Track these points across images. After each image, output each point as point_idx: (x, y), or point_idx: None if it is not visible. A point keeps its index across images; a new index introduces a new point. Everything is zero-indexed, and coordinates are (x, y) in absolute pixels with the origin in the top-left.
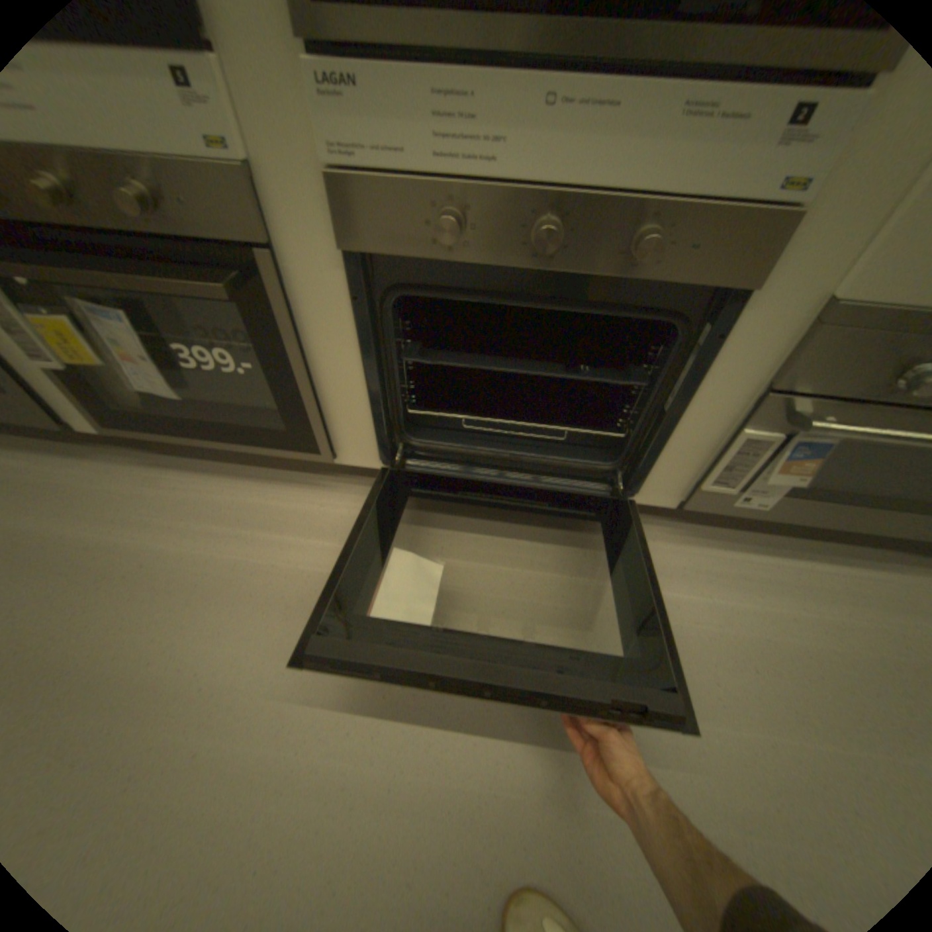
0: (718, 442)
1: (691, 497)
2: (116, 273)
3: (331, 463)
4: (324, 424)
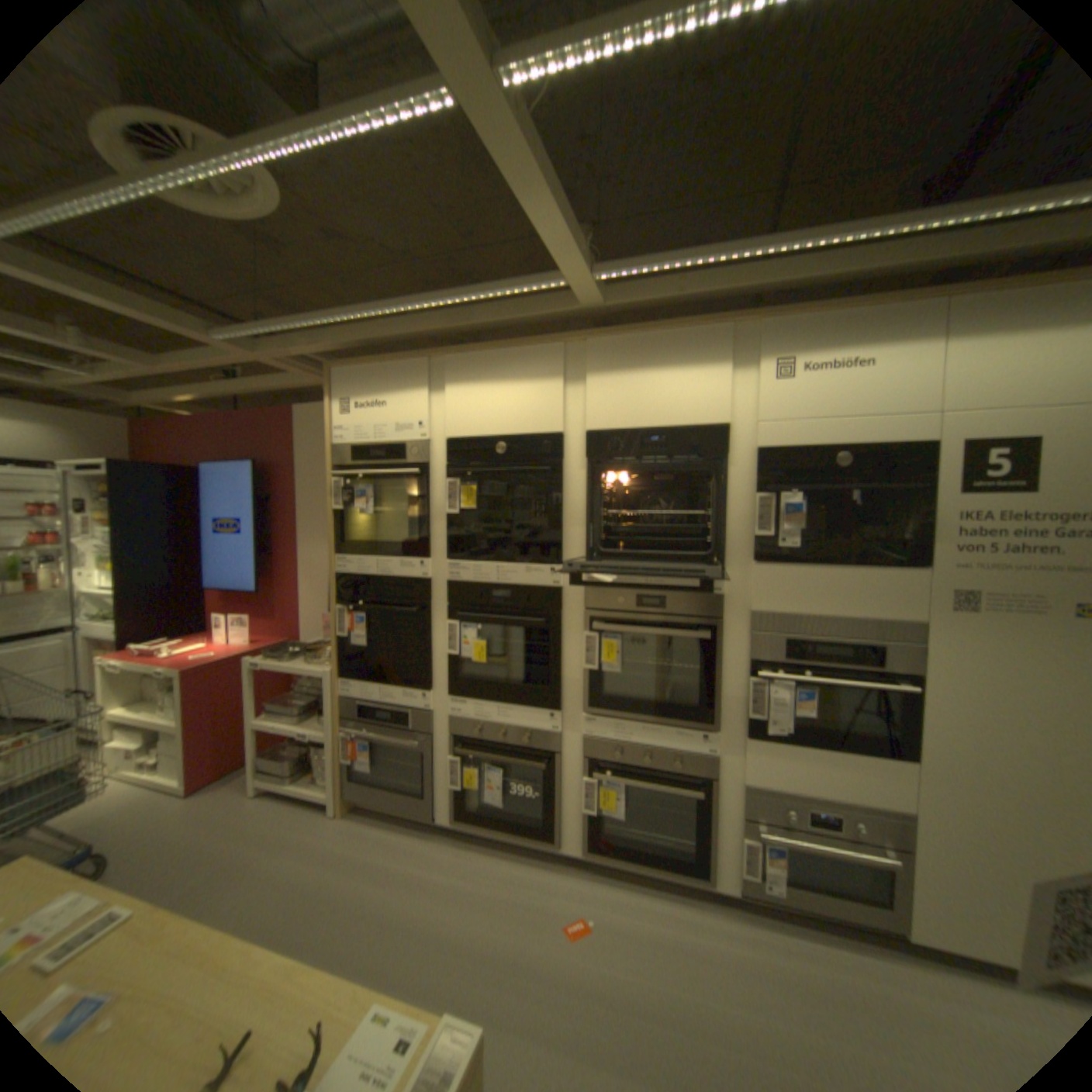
0: (741, 853)
1: (743, 890)
2: (504, 760)
3: (552, 860)
4: (558, 831)
